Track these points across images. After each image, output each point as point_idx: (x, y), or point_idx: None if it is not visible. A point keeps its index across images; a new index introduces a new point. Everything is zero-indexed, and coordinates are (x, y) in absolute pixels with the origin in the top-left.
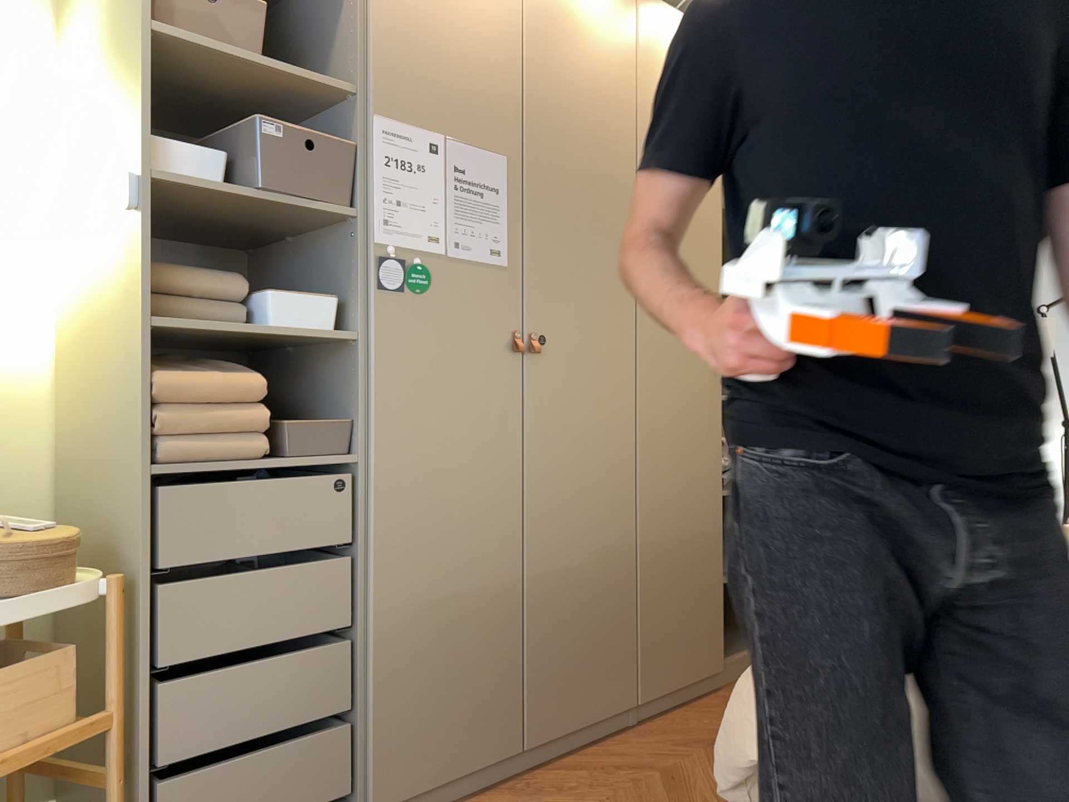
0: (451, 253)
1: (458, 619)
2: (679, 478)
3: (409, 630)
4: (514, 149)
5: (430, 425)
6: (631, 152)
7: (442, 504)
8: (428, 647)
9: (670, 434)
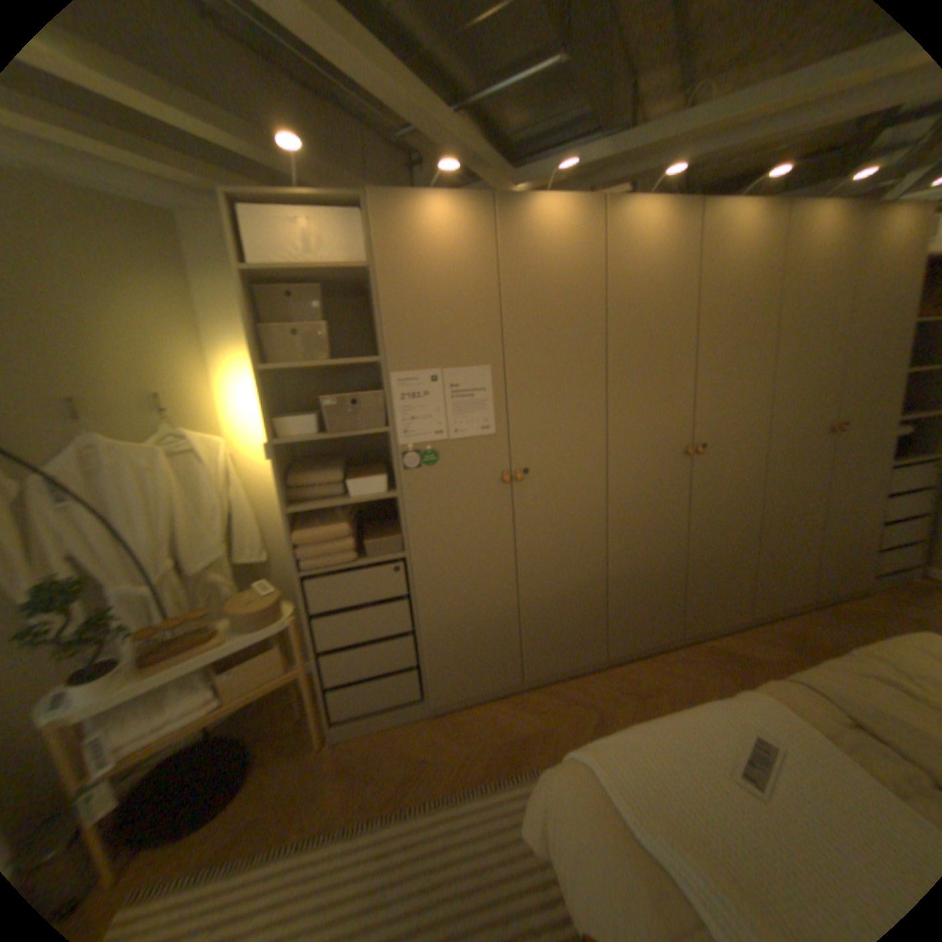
0: (454, 438)
1: (476, 625)
2: (645, 535)
3: (446, 632)
4: (497, 359)
5: (448, 533)
6: (600, 328)
7: (460, 571)
8: (458, 638)
9: (637, 509)
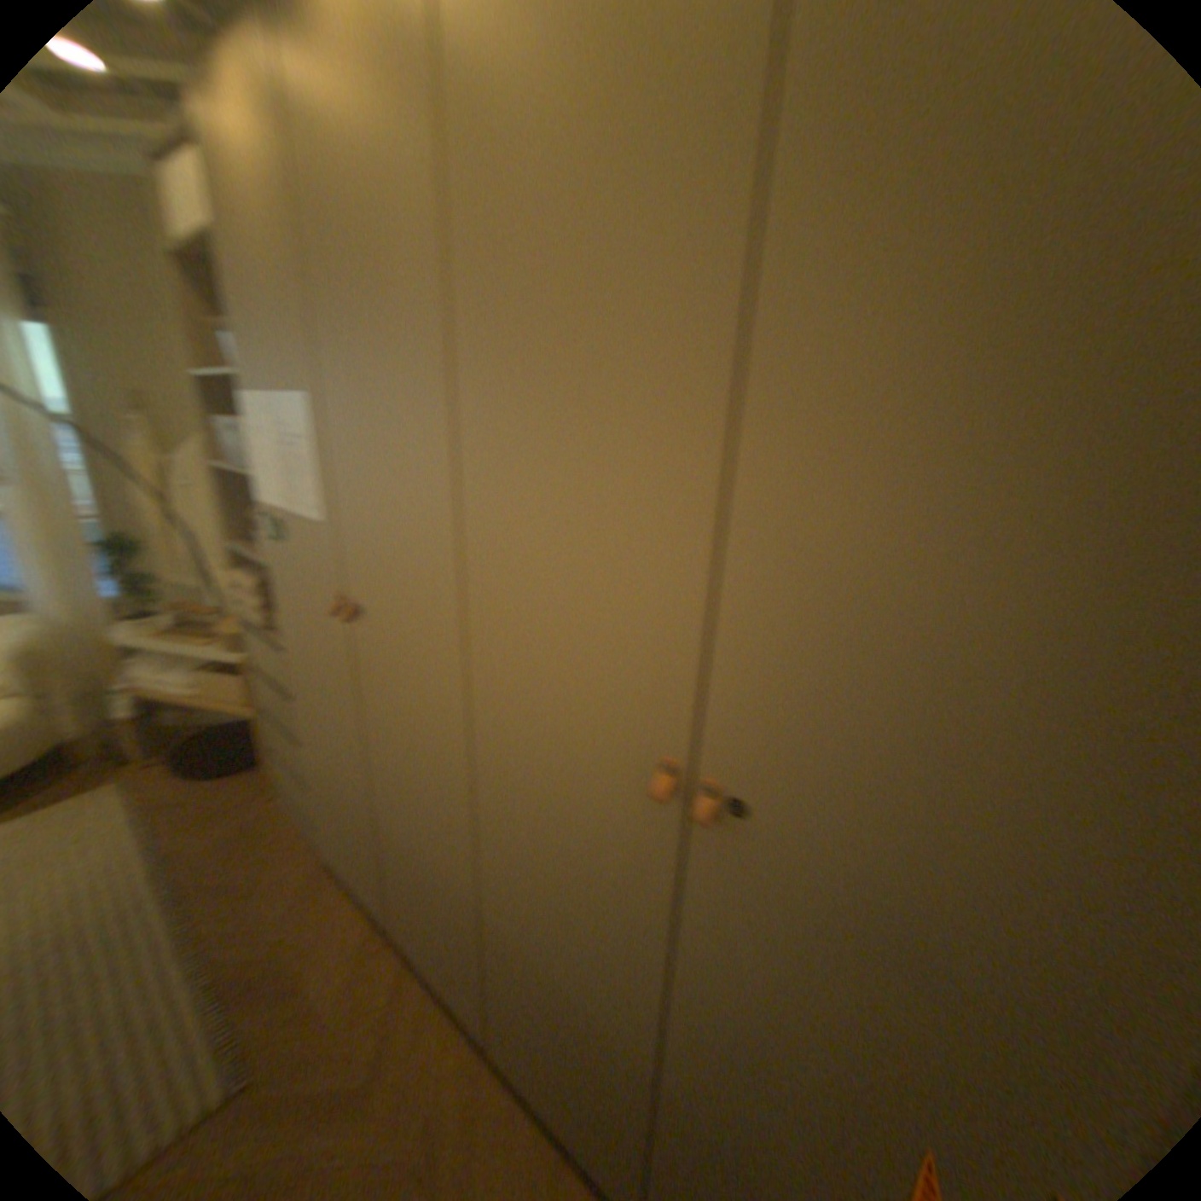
0: (284, 512)
1: (334, 802)
2: (541, 903)
3: (313, 781)
4: (304, 382)
5: (299, 653)
6: (429, 310)
7: (314, 715)
8: (323, 801)
9: (522, 829)
